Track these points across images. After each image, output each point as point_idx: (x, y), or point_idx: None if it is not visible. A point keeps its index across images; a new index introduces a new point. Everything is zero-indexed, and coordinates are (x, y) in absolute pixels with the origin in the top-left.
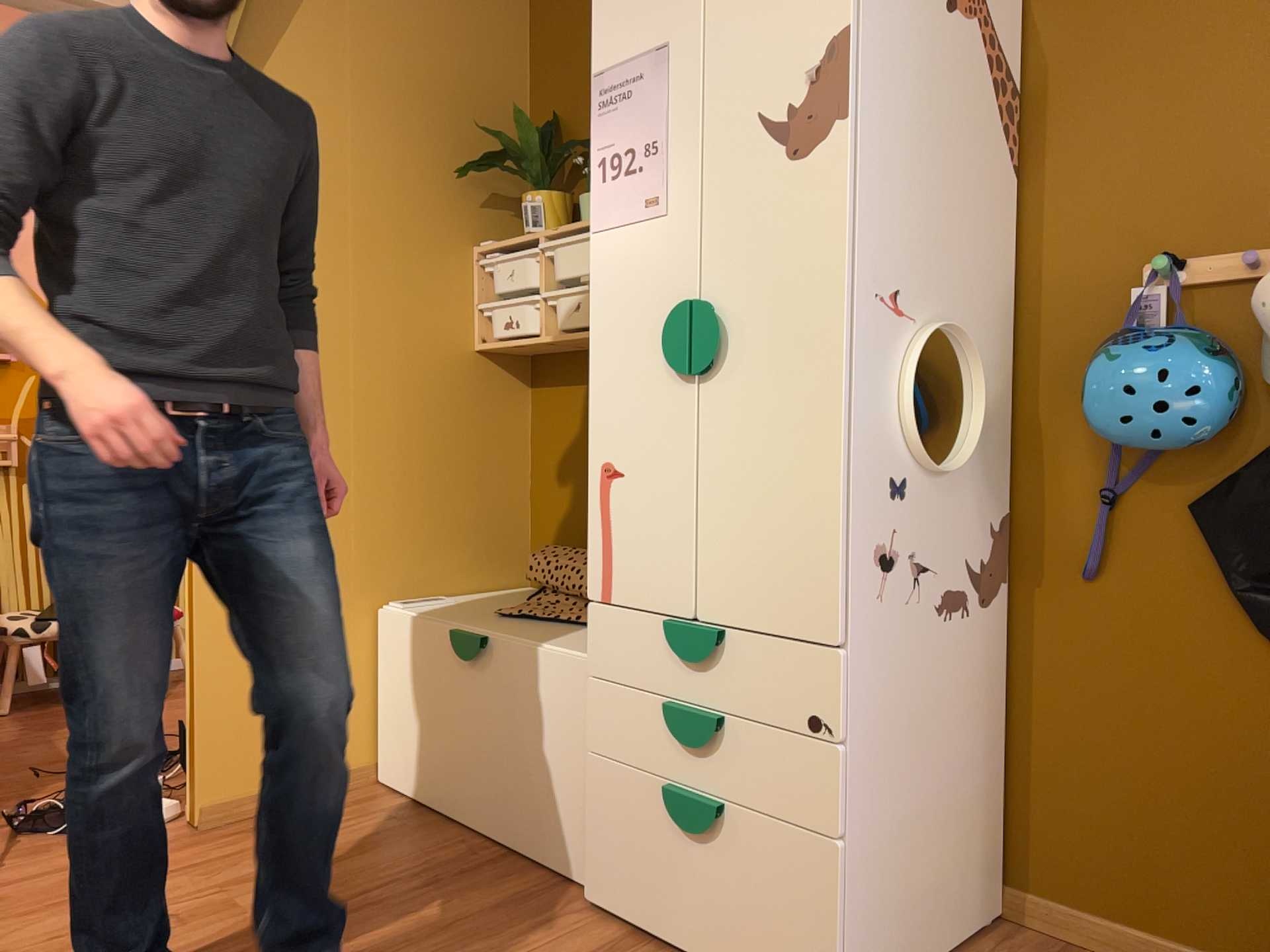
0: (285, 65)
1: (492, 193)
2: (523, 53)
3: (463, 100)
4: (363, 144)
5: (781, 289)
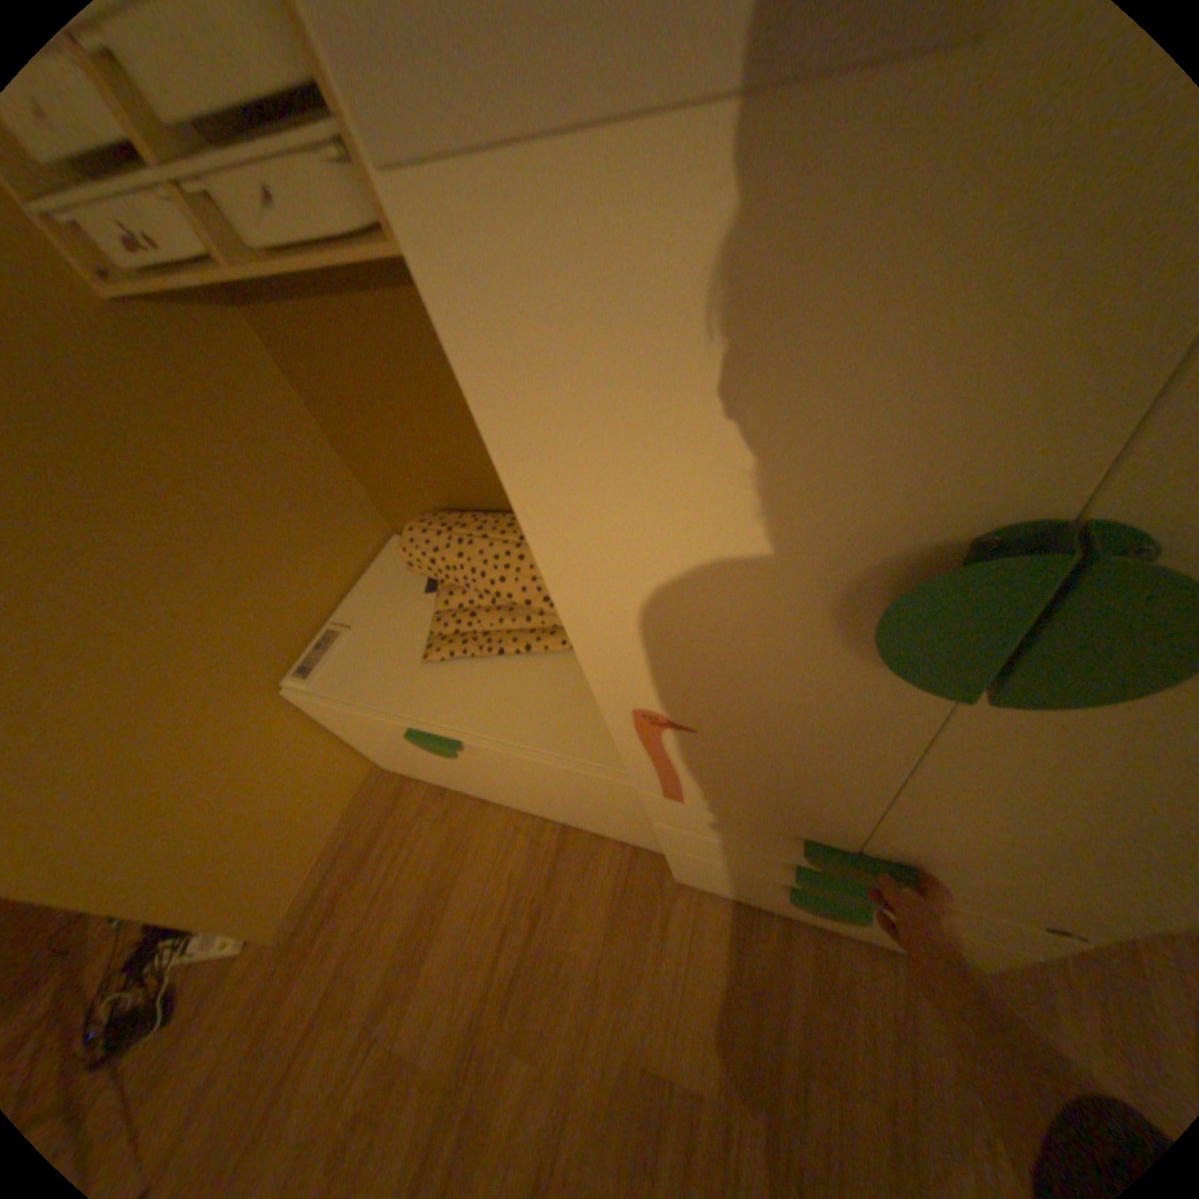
0: None
1: None
2: None
3: None
4: None
5: None
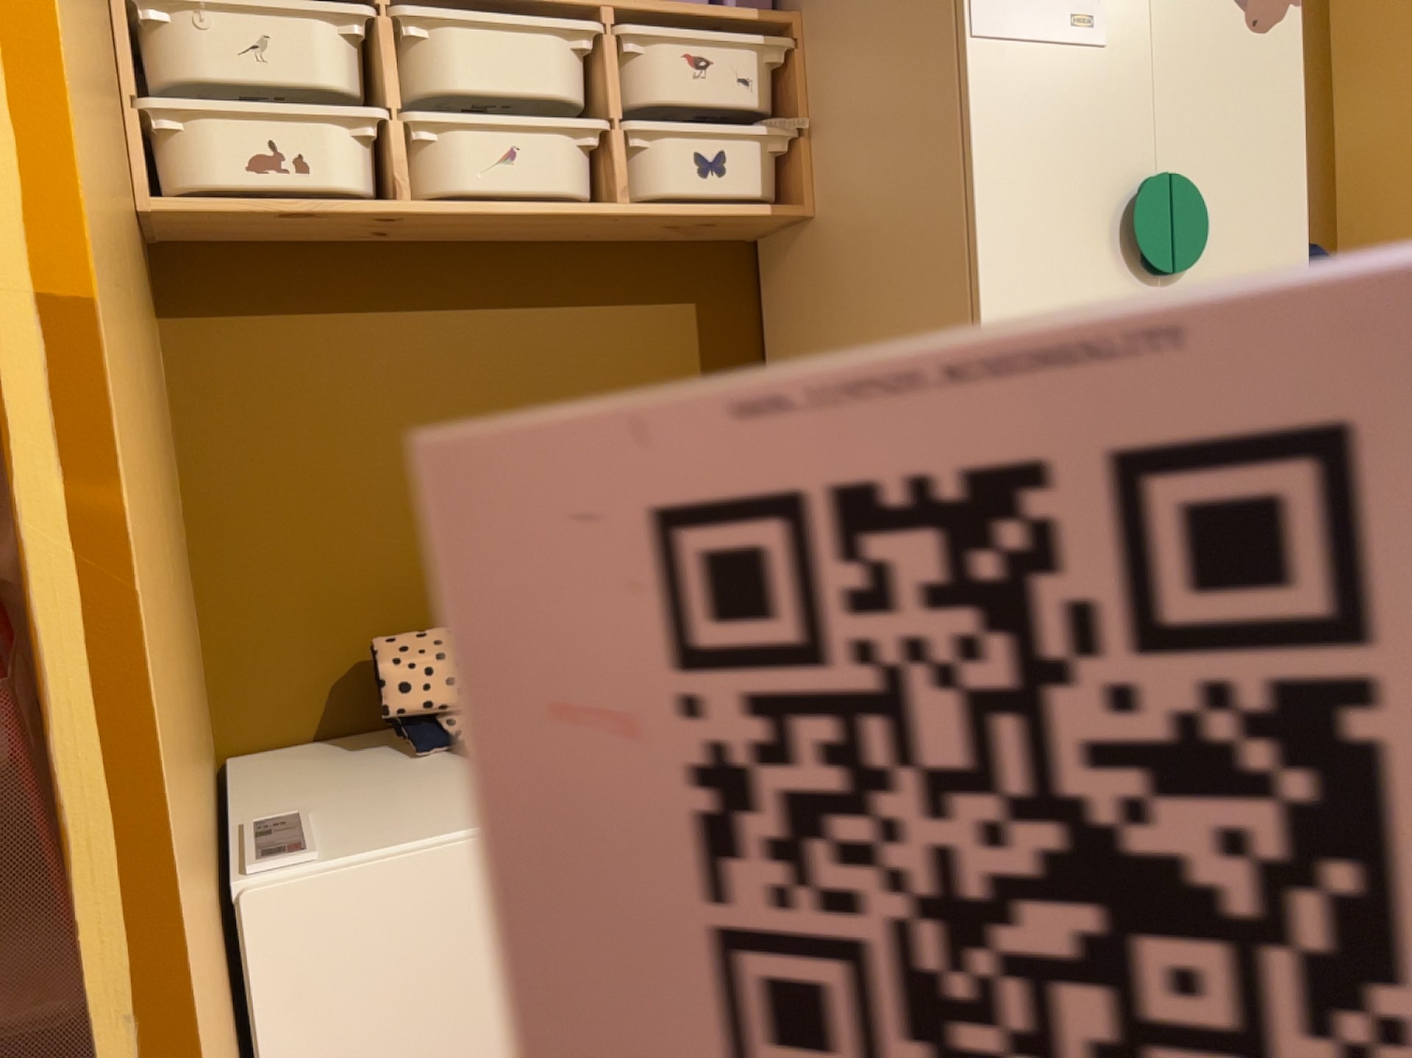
0: None
1: None
2: None
3: None
4: None
5: (1249, 180)
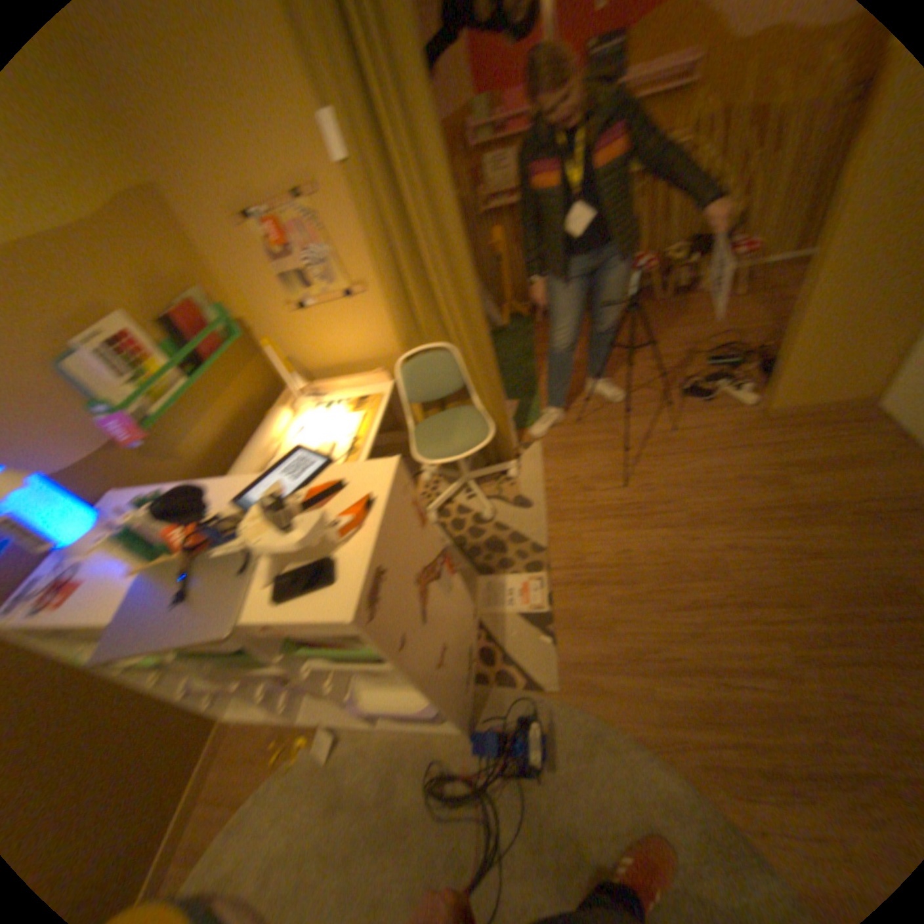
0: None
1: None
2: None
3: None
4: None
5: None
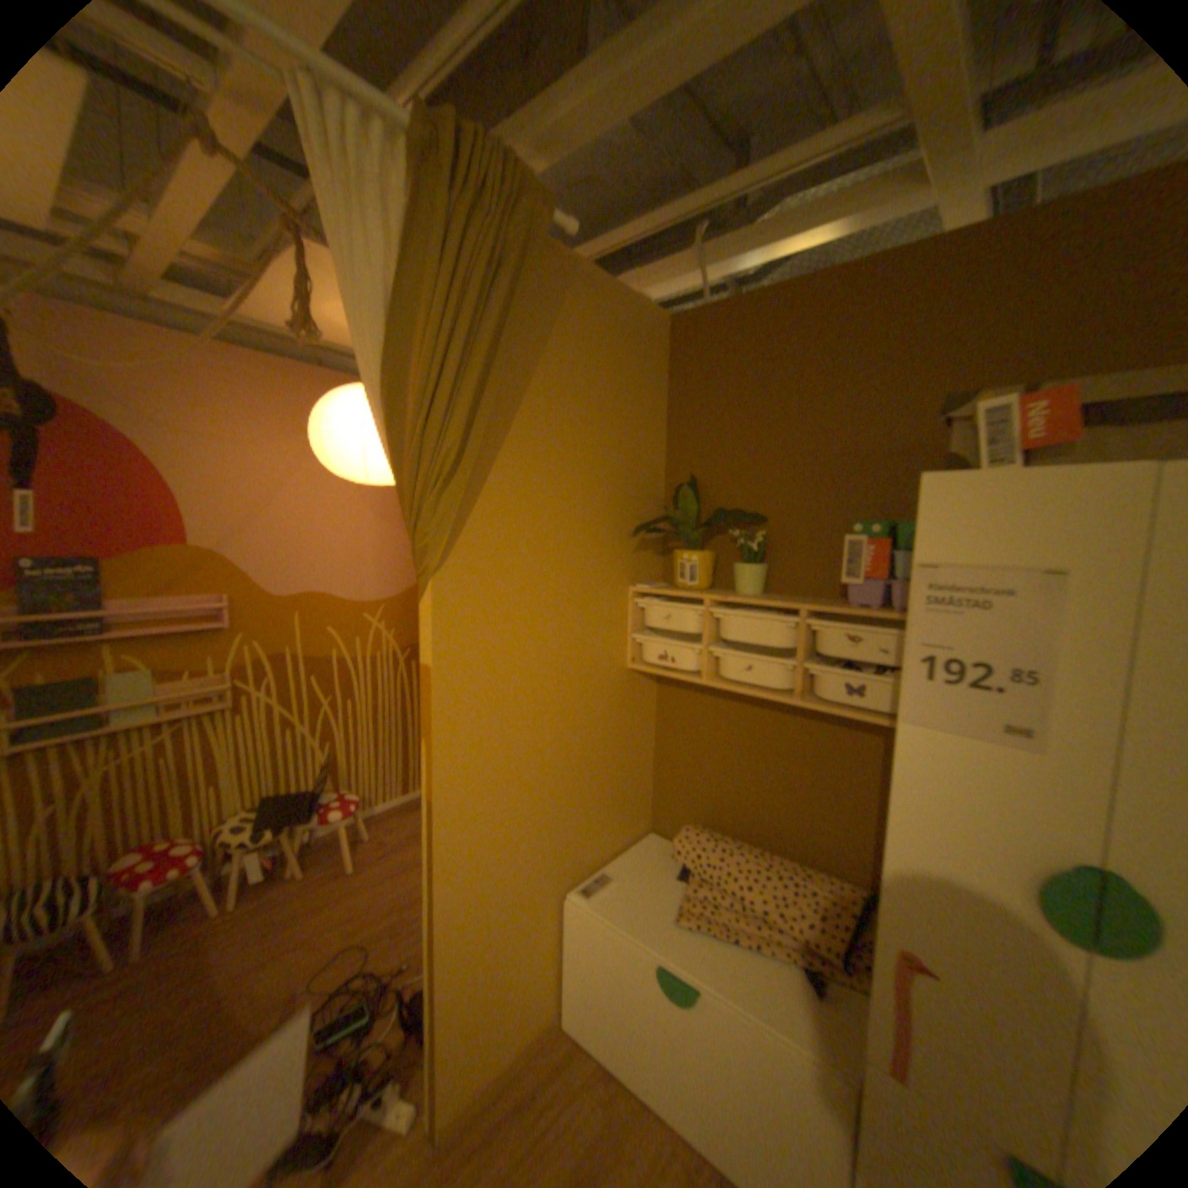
0: (504, 461)
1: (639, 538)
2: (661, 418)
3: (624, 466)
4: (559, 520)
5: None
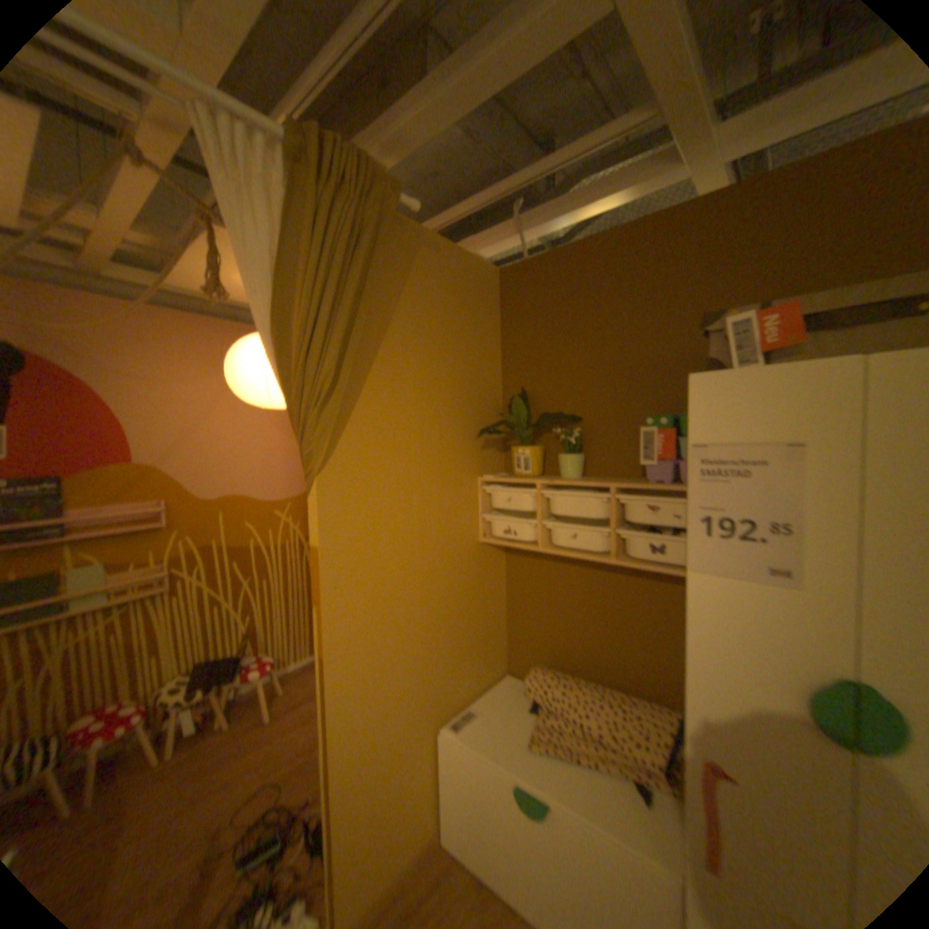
0: (372, 383)
1: (484, 439)
2: (497, 346)
3: (469, 383)
4: (419, 427)
5: None
